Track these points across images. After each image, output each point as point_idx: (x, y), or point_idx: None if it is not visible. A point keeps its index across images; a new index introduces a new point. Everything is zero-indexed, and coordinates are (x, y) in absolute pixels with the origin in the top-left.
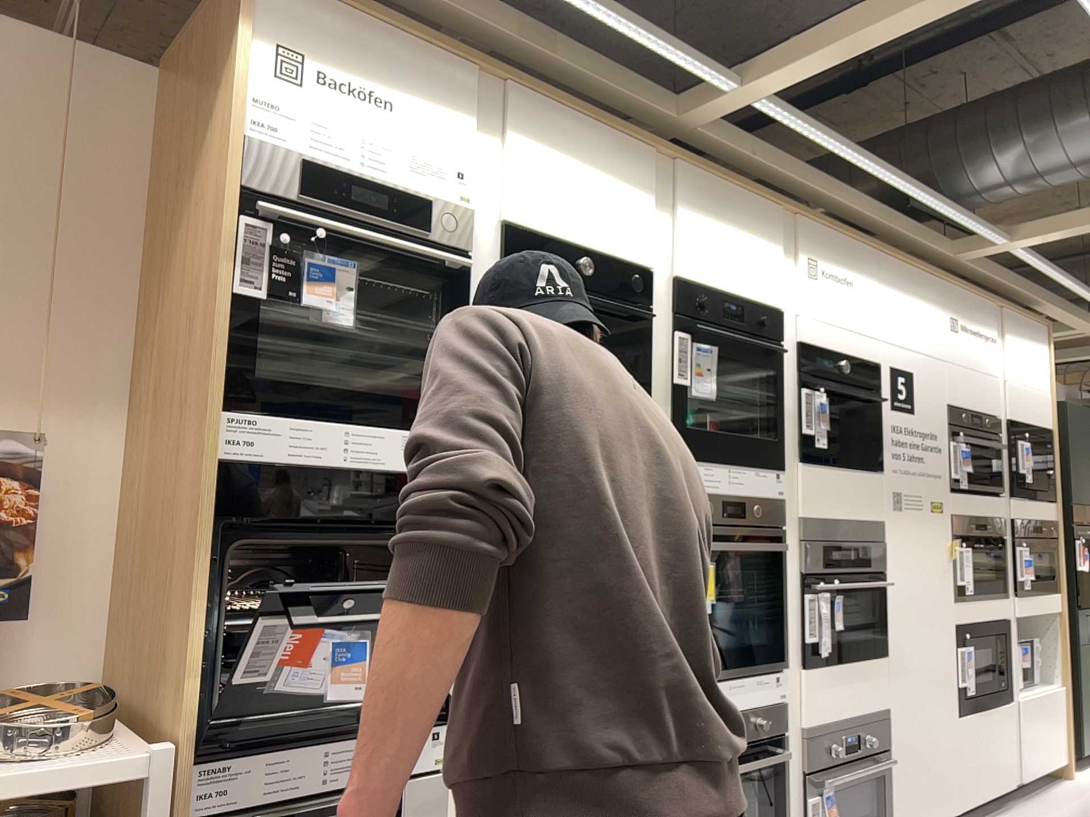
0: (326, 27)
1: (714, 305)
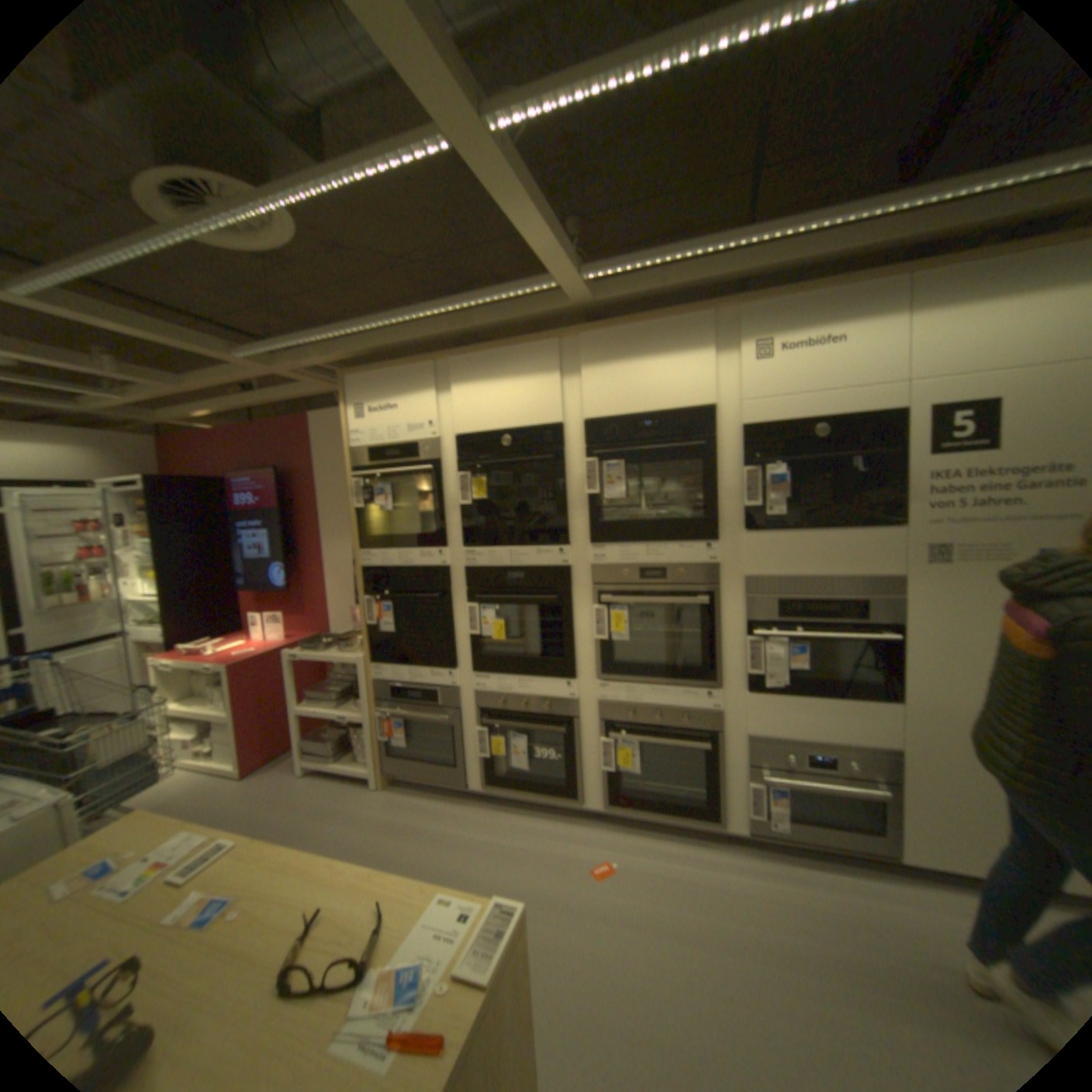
0: (358, 381)
1: (632, 423)
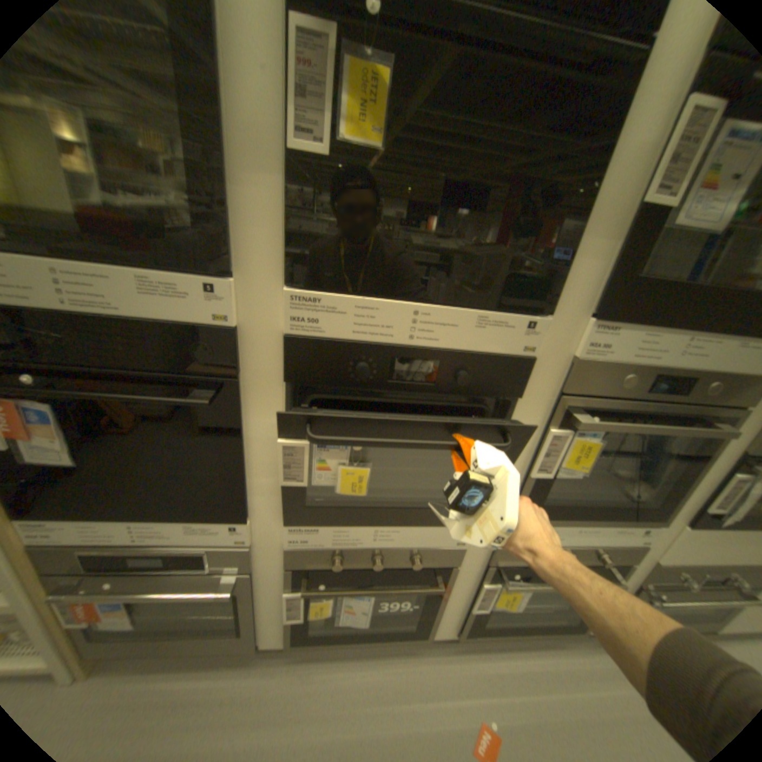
0: None
1: None
